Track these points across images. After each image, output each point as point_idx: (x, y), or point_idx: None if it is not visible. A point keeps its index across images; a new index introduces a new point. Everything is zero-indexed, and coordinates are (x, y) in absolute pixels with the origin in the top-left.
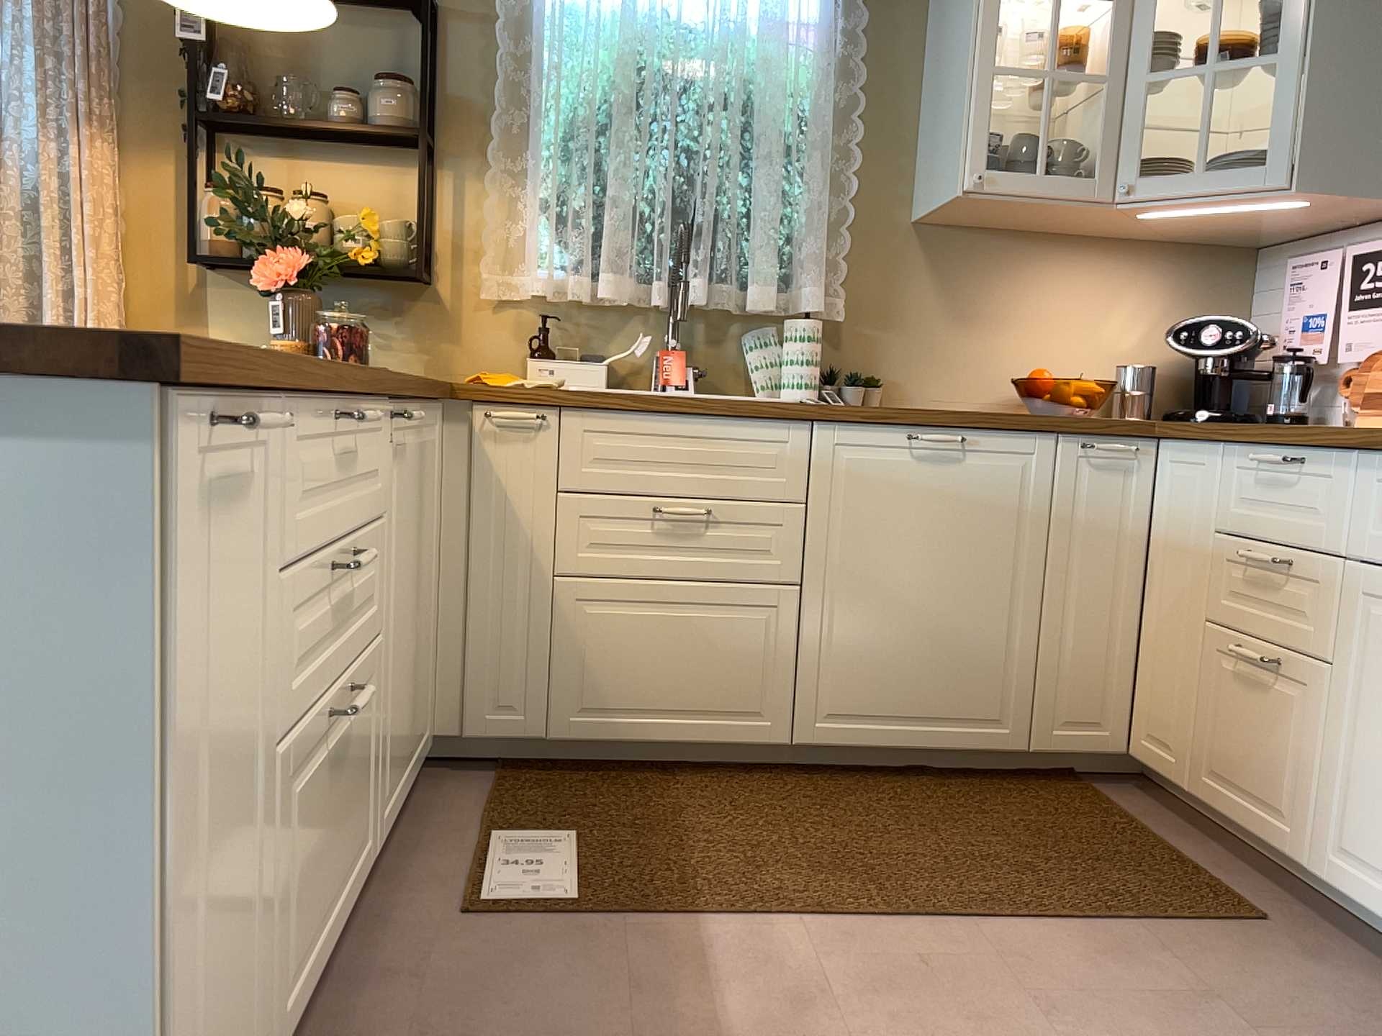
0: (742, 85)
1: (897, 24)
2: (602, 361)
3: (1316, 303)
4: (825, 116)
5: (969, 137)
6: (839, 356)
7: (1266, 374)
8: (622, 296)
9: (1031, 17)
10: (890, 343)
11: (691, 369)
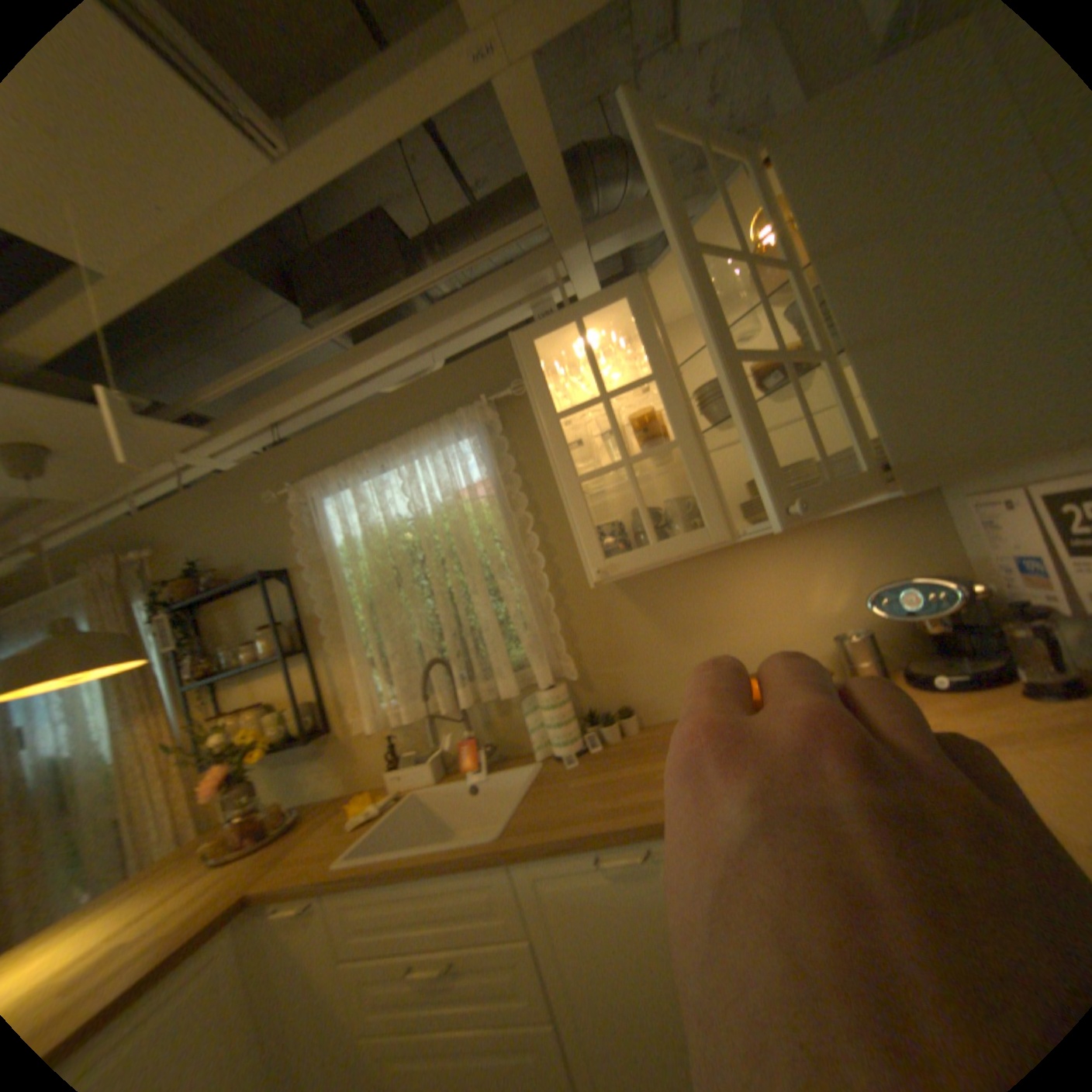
0: (449, 546)
1: (543, 452)
2: (429, 762)
3: (1019, 546)
4: (508, 544)
5: (581, 541)
6: (596, 698)
7: (994, 634)
8: (423, 717)
9: (625, 407)
10: (631, 675)
11: (483, 754)
